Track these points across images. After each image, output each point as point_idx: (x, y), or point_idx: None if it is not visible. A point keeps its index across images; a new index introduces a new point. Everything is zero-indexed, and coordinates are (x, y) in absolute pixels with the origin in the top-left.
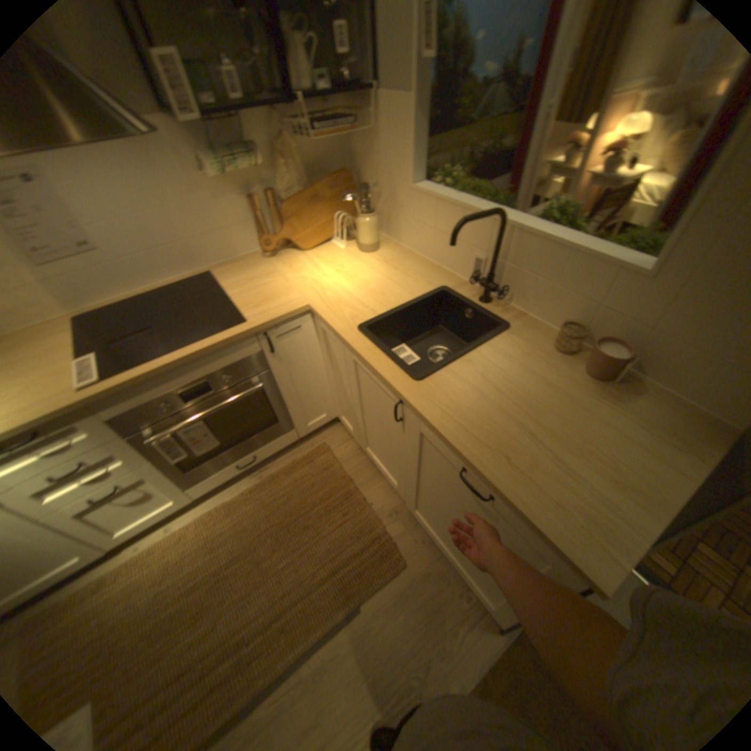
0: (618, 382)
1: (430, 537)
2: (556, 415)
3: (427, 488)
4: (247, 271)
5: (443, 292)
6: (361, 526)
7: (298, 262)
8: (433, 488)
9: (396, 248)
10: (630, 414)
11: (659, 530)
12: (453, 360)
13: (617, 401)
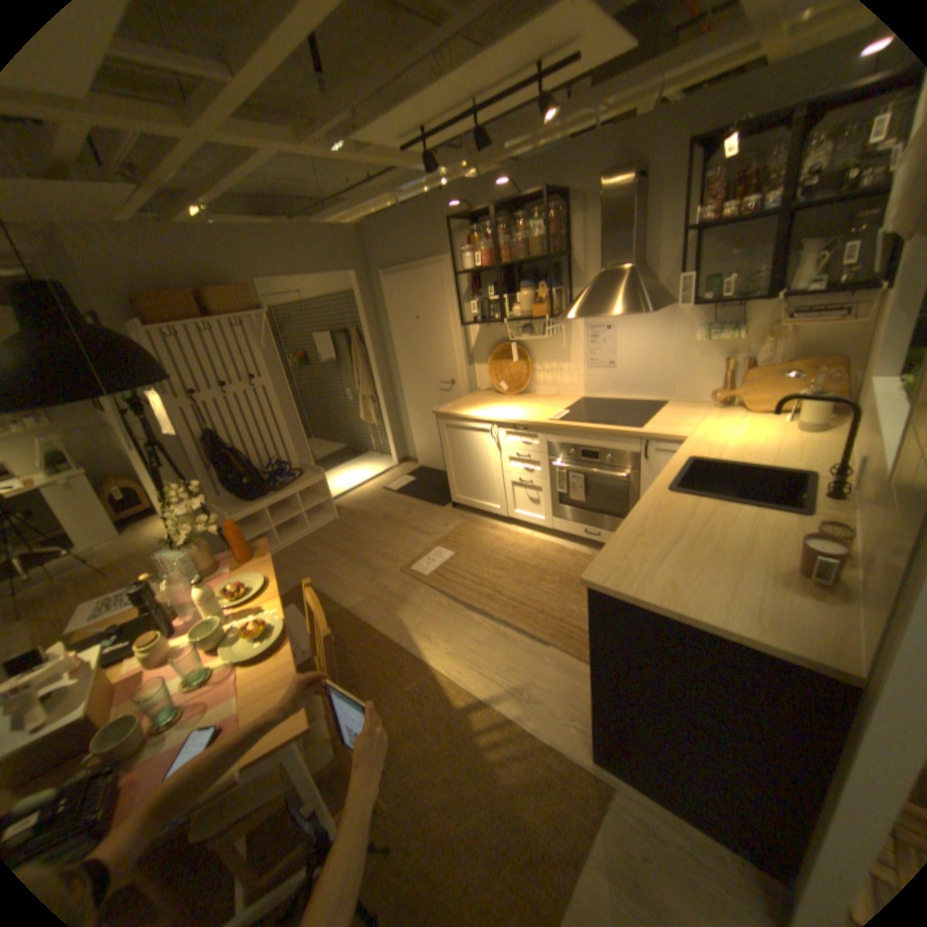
0: (820, 587)
1: None
2: (716, 554)
3: None
4: (687, 409)
5: (808, 476)
6: None
7: (730, 417)
8: None
9: (844, 439)
10: (779, 597)
11: (653, 607)
12: (713, 498)
13: (790, 589)
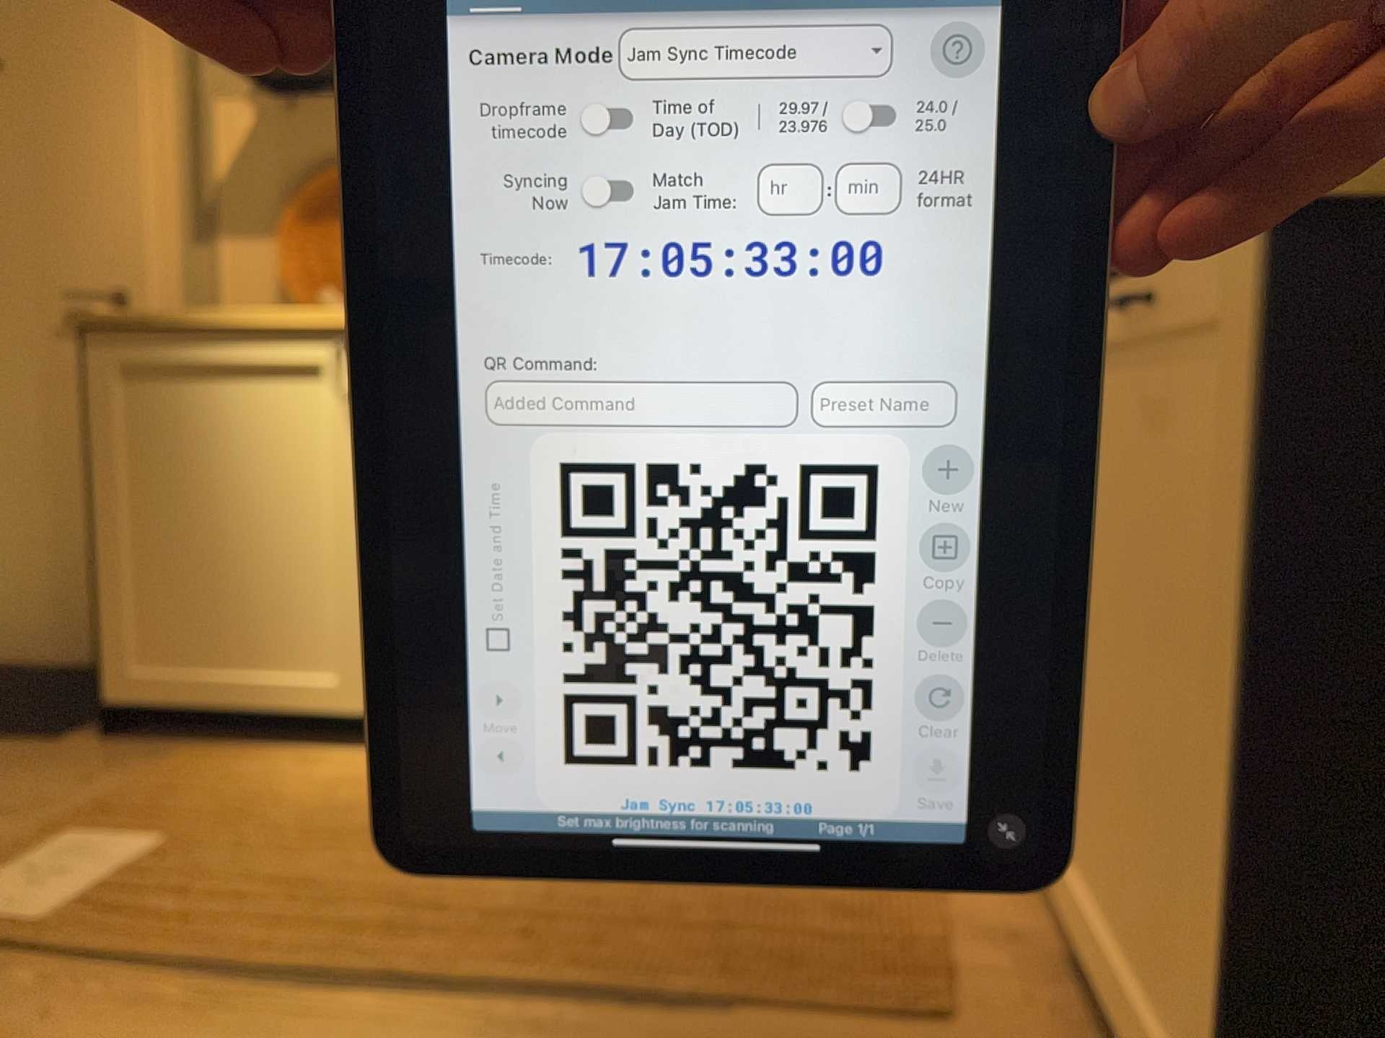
0: None
1: (1101, 962)
2: None
3: (1108, 626)
4: None
5: None
6: (895, 918)
7: None
8: (1117, 590)
9: None
10: None
11: None
12: None
13: None
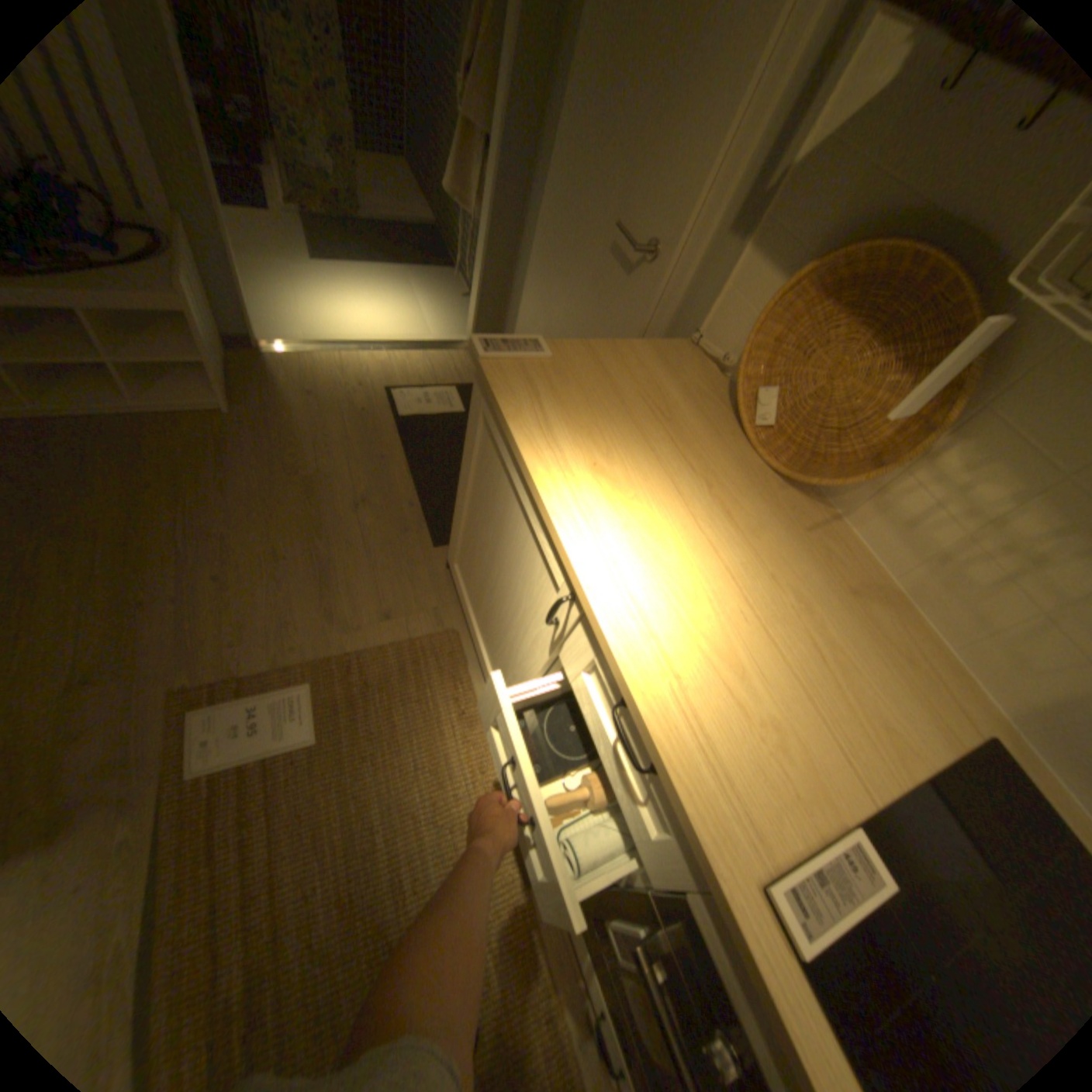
0: None
1: None
2: None
3: None
4: None
5: None
6: None
7: None
8: None
9: None
10: None
11: None
12: None
13: None
